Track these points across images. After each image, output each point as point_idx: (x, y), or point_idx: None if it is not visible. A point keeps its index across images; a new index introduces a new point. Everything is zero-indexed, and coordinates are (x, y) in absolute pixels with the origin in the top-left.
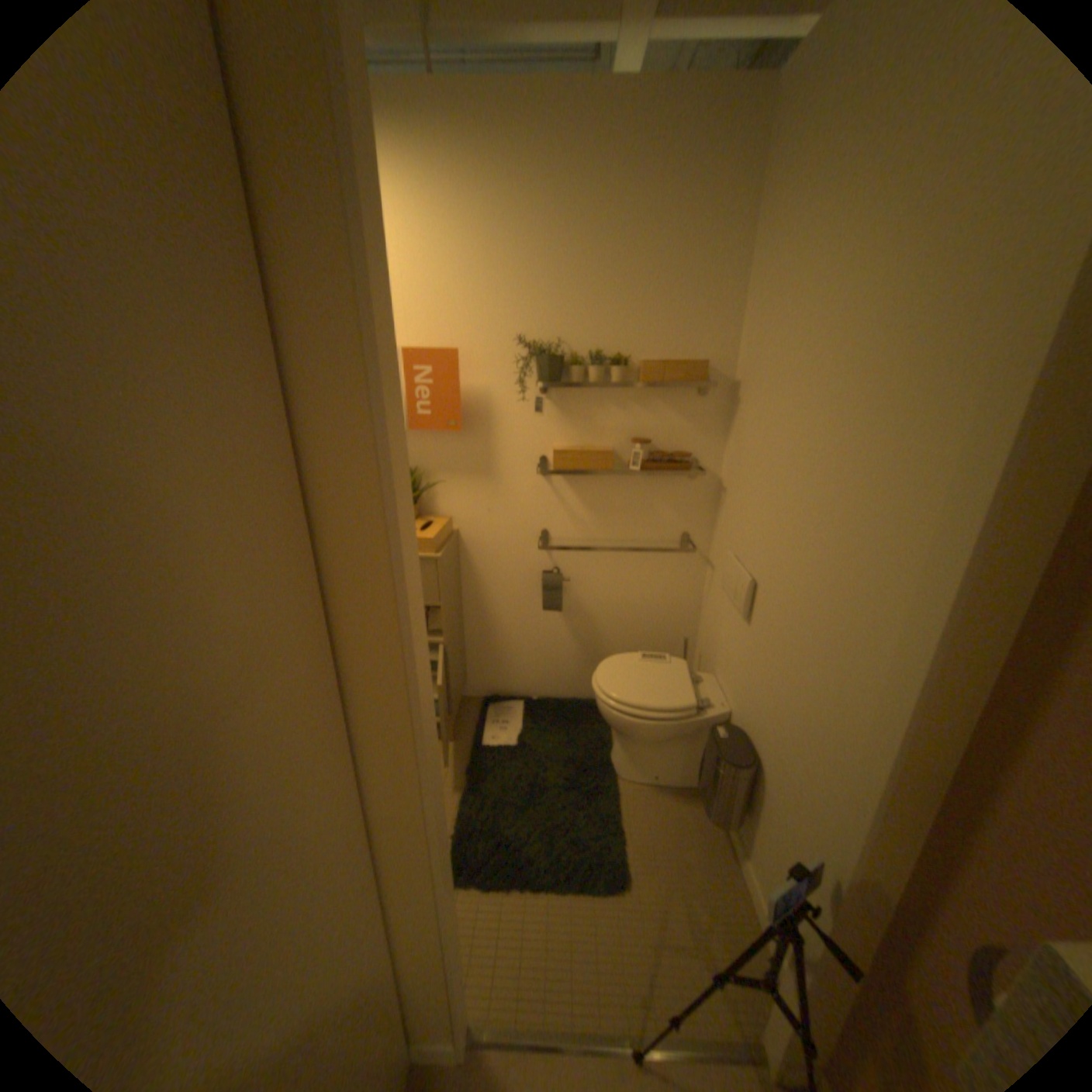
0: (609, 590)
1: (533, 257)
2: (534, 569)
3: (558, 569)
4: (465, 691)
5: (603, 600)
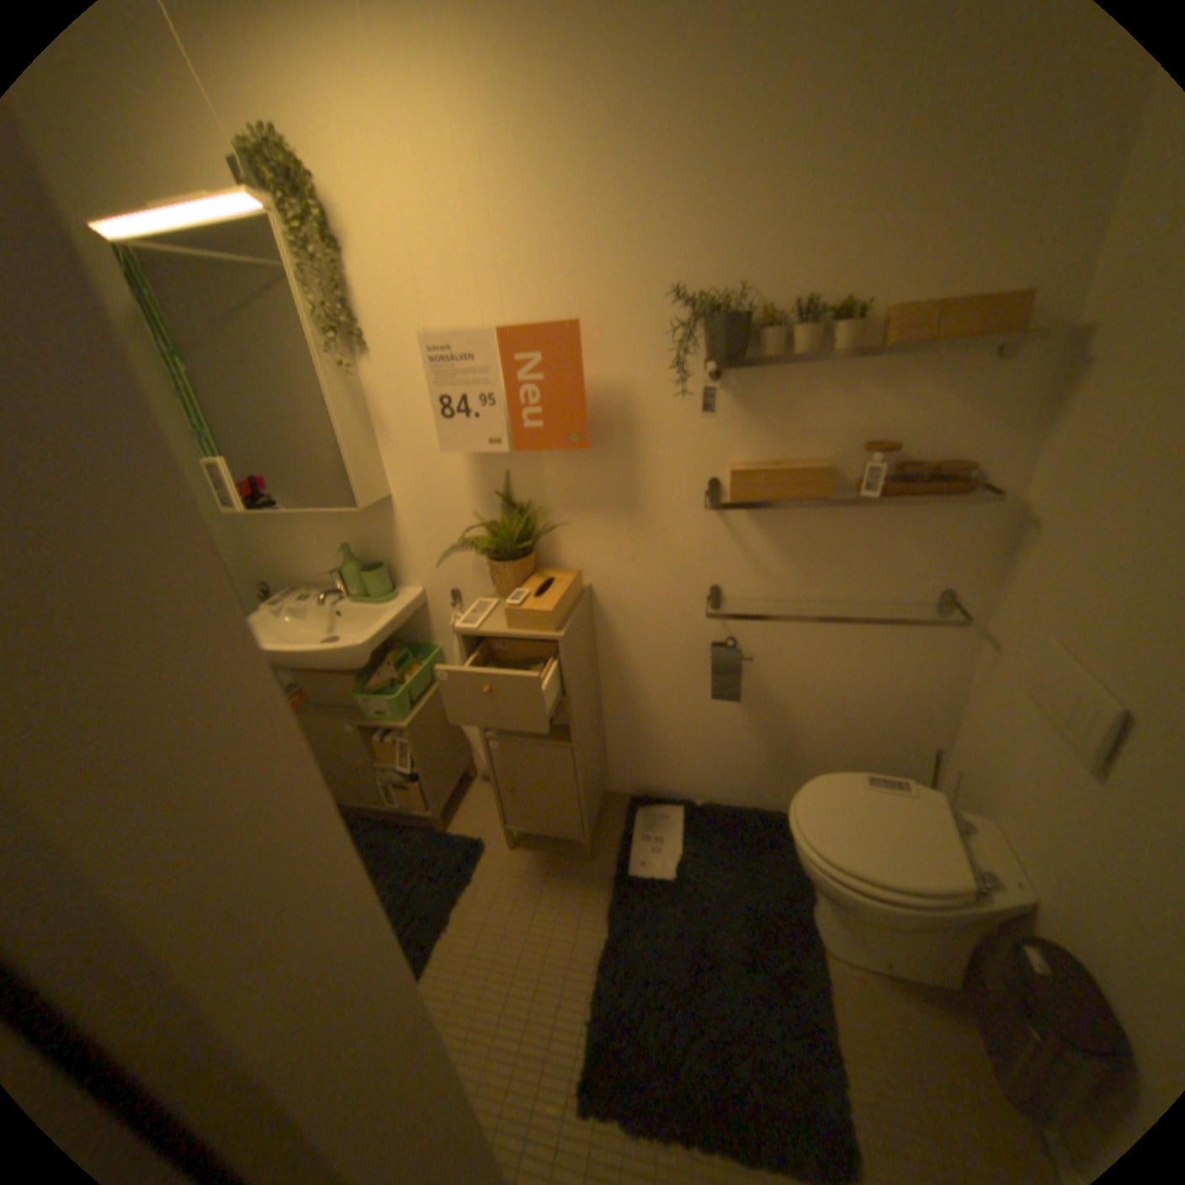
0: (813, 670)
1: (699, 141)
2: (699, 639)
3: (735, 640)
4: (606, 785)
5: (802, 683)
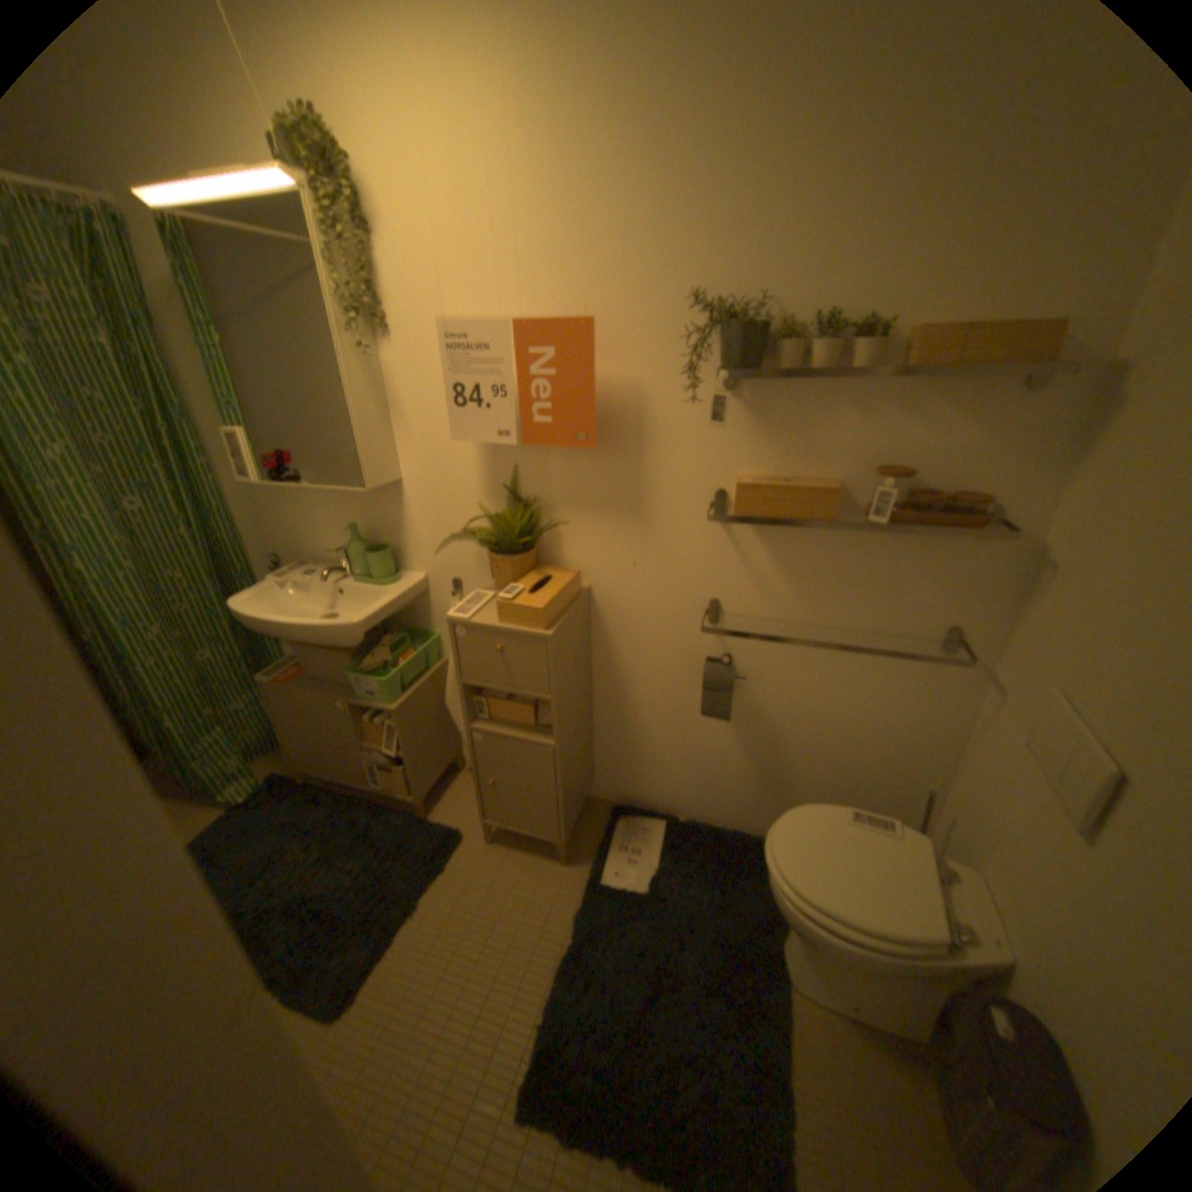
0: (810, 696)
1: (730, 143)
2: (695, 652)
3: (731, 657)
4: (592, 790)
5: (798, 708)
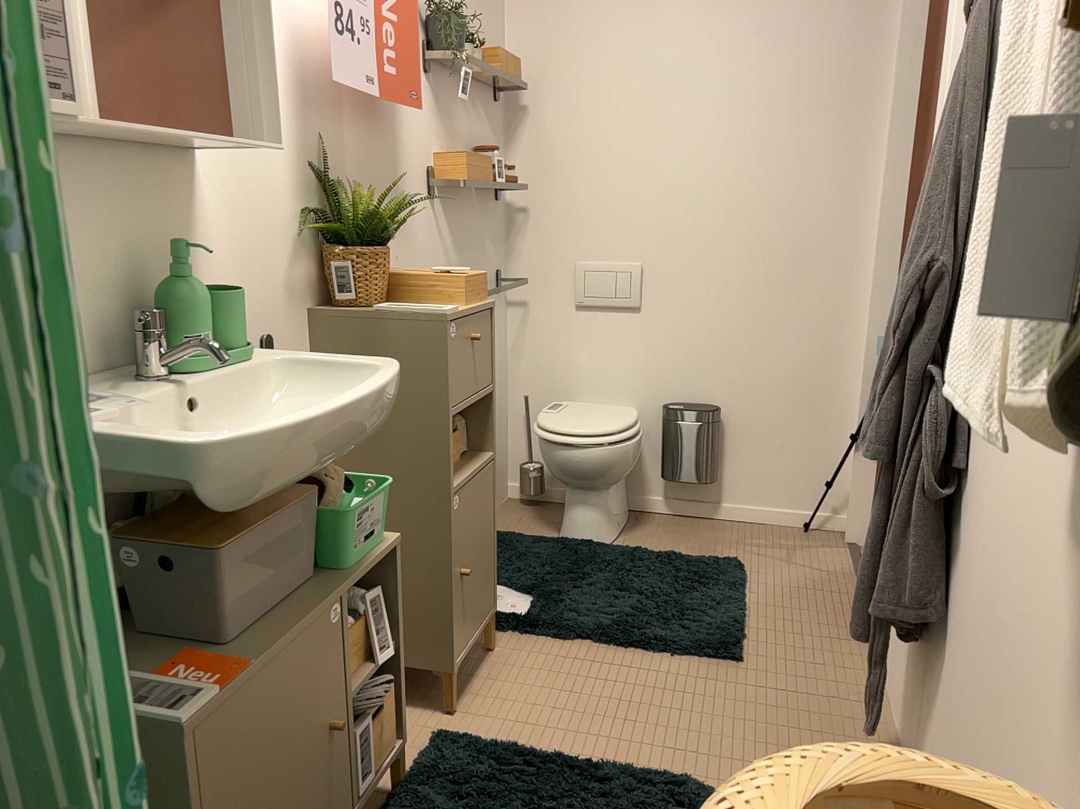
0: None
1: None
2: None
3: None
4: None
5: None
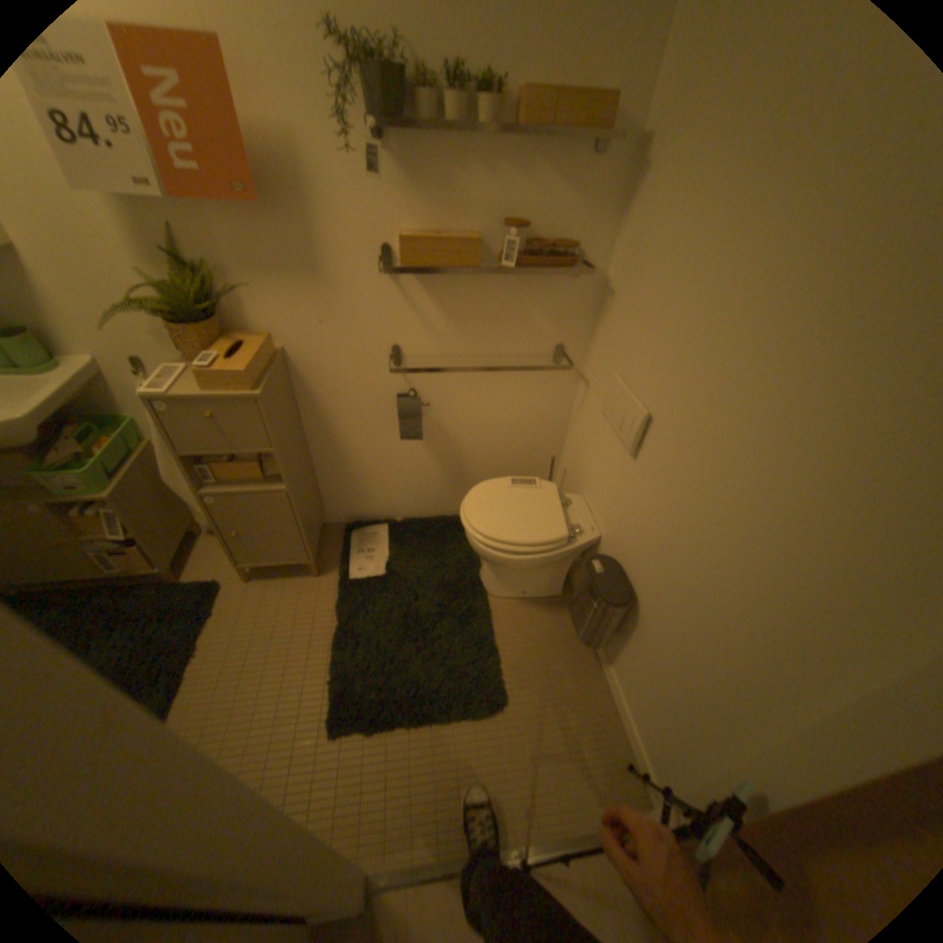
0: (474, 410)
1: None
2: (387, 392)
3: (415, 391)
4: (324, 518)
5: (467, 421)
